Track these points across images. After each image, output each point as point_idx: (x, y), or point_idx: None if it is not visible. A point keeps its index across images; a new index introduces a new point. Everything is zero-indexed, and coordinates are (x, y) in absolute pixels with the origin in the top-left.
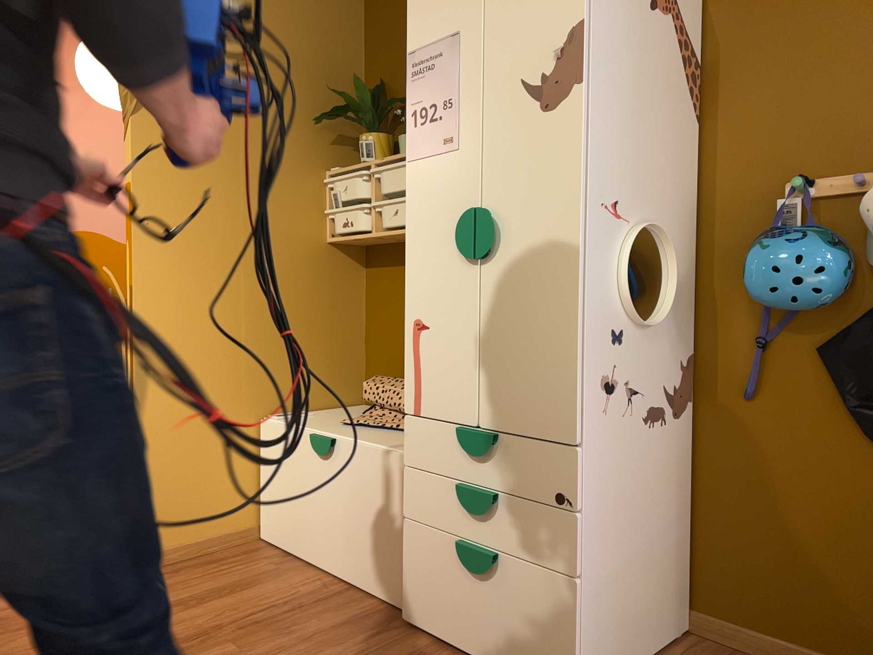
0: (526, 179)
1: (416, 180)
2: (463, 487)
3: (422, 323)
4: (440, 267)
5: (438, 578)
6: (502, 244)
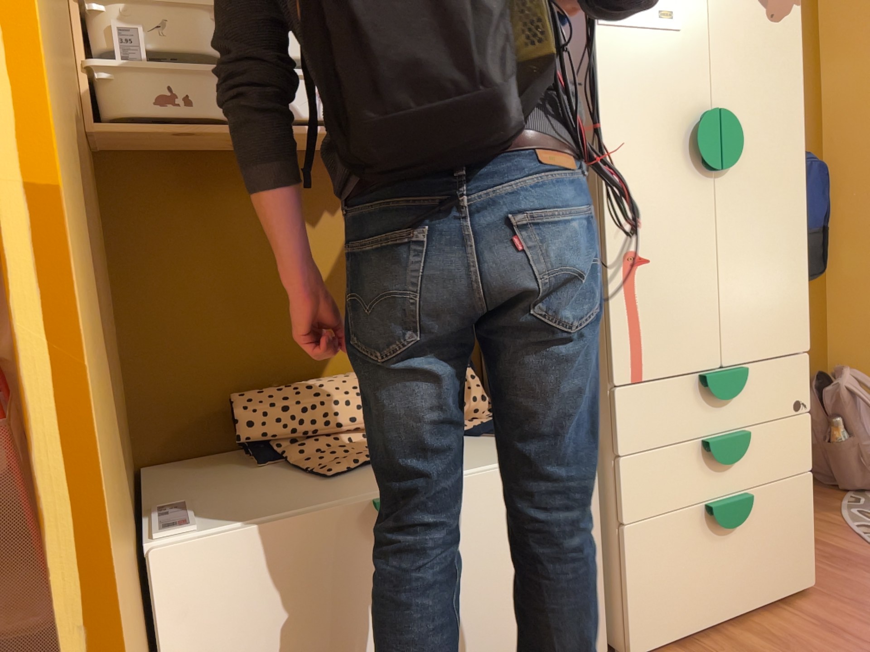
0: (757, 89)
1: (618, 58)
2: (720, 440)
3: (641, 257)
4: (665, 182)
5: (682, 567)
6: (741, 157)
